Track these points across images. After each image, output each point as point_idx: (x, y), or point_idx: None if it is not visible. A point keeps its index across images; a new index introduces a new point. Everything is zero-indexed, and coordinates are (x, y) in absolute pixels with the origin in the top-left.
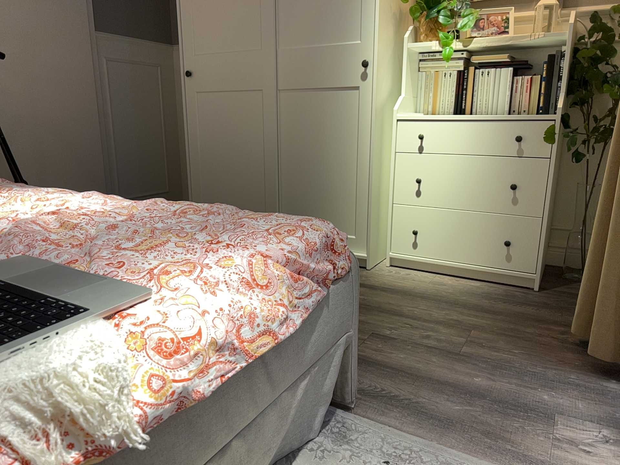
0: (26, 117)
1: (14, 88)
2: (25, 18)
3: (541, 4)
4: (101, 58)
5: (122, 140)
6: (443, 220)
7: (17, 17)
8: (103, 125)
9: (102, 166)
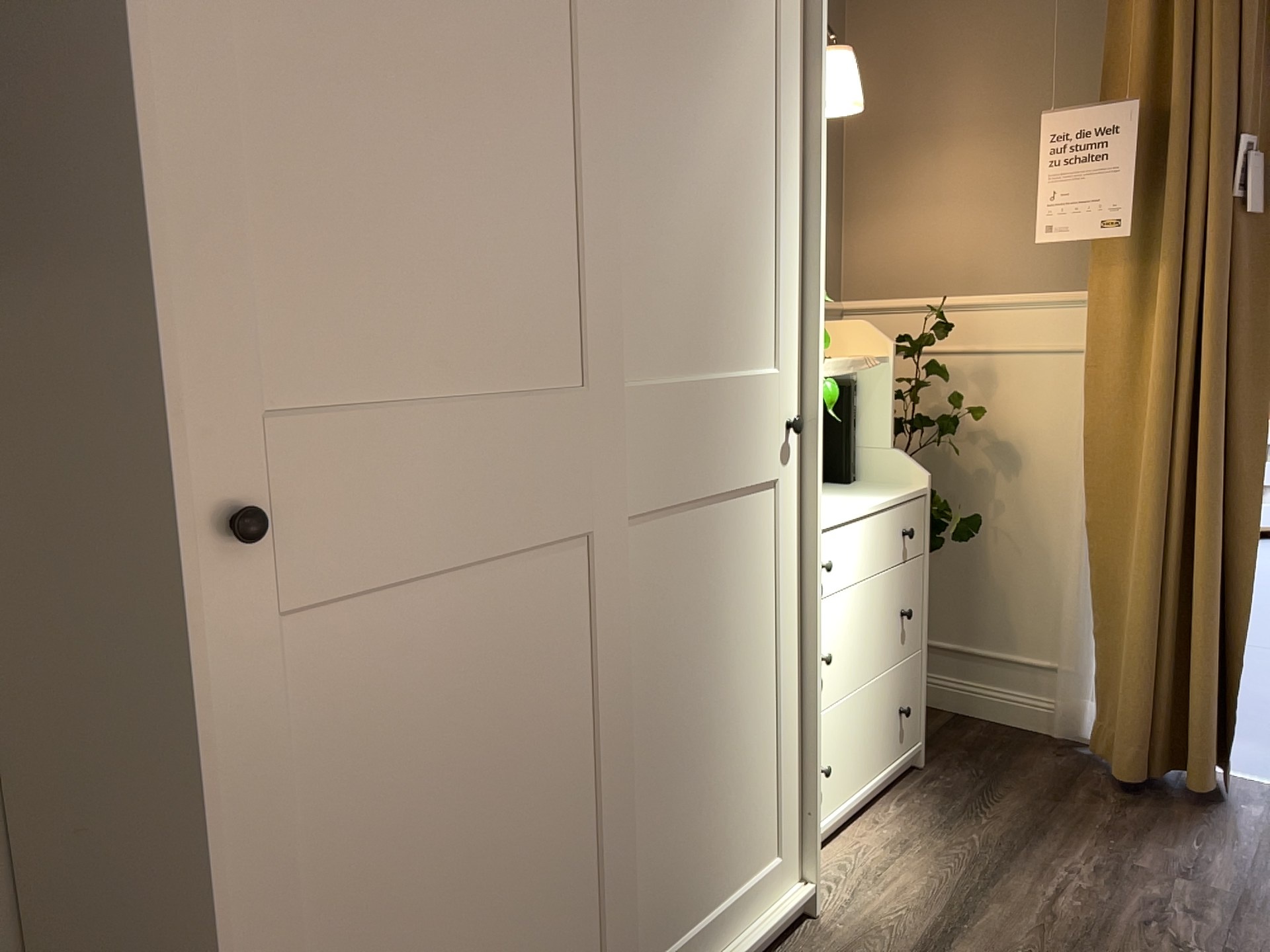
0: None
1: None
2: None
3: None
4: None
5: None
6: (842, 712)
7: None
8: None
9: None
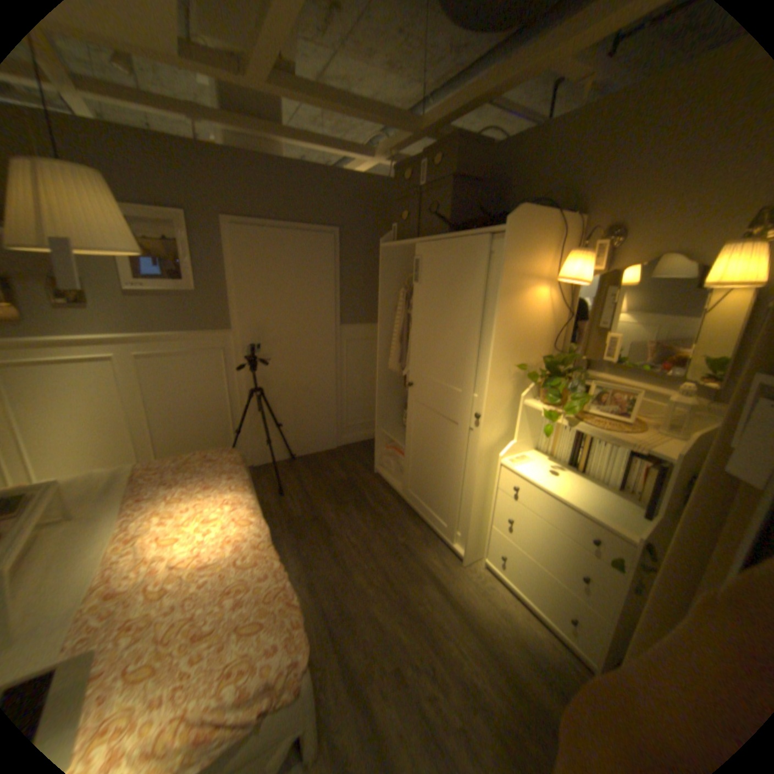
0: (289, 383)
1: (283, 367)
2: (293, 326)
3: (676, 399)
4: (342, 340)
5: (352, 389)
6: (526, 562)
7: (289, 327)
8: (339, 381)
9: (335, 407)
